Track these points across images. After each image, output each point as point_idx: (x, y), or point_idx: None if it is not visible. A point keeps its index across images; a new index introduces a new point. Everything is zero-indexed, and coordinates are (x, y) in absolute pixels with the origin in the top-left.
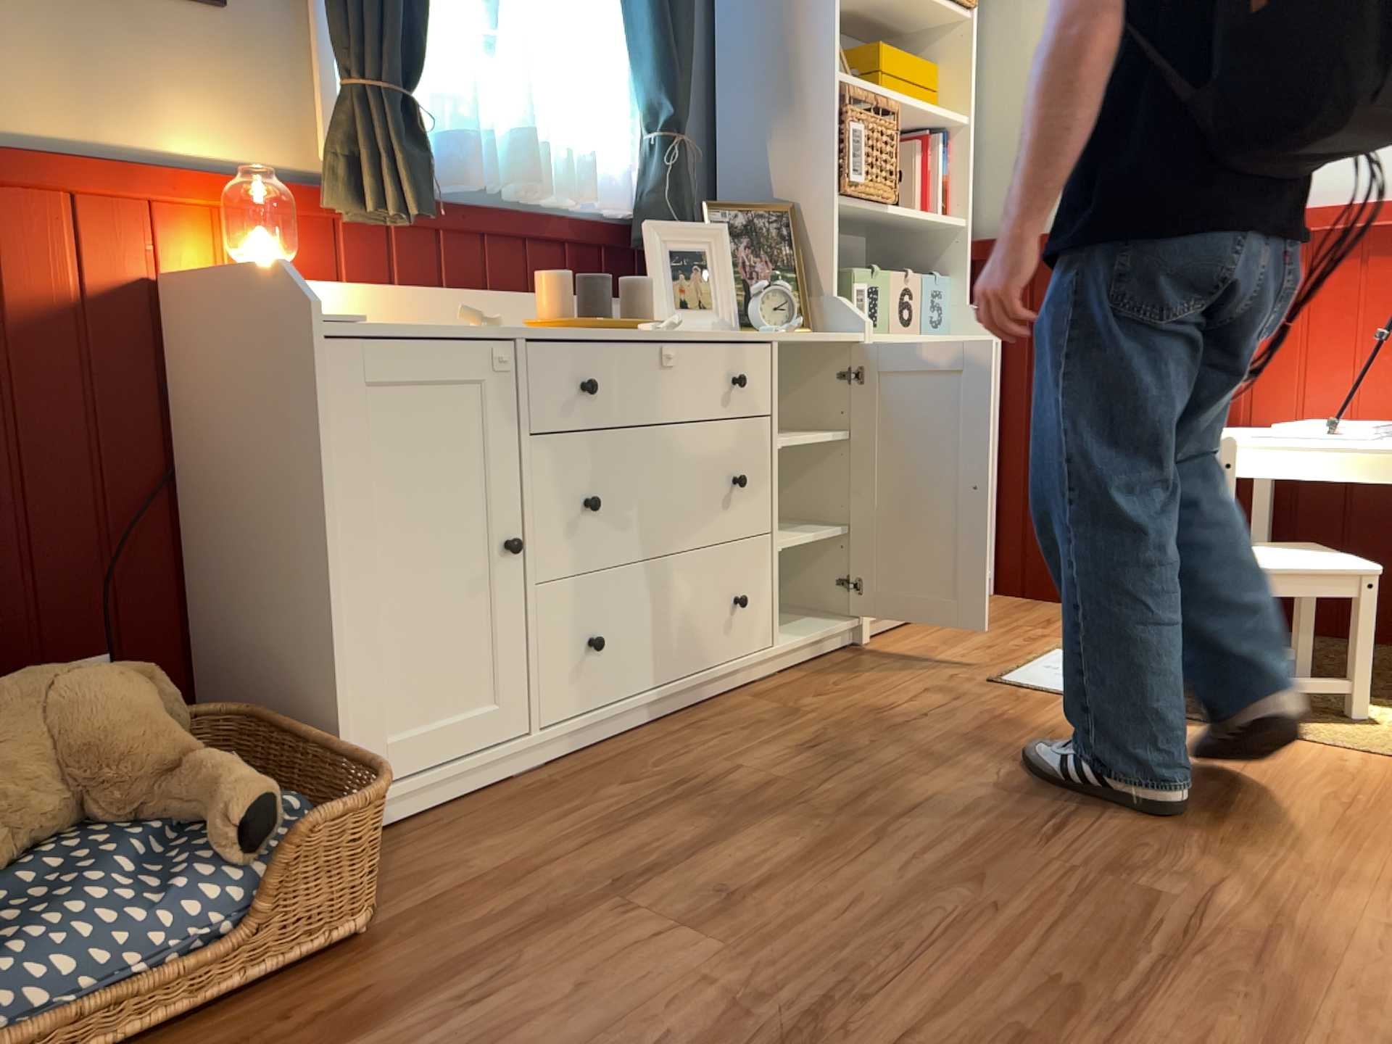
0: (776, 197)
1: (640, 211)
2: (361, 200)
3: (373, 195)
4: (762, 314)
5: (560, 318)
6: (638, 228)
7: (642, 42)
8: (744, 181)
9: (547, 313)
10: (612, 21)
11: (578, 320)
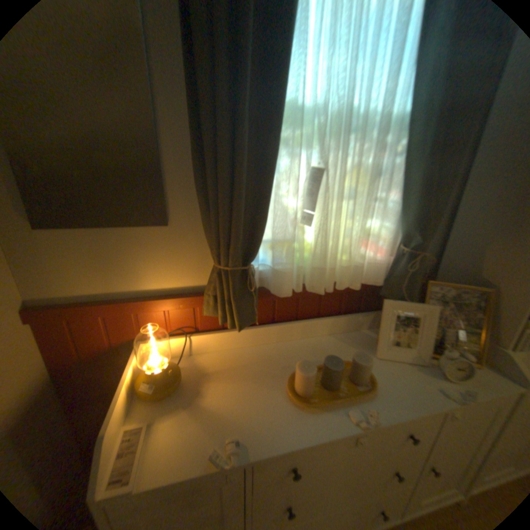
0: (485, 276)
1: (389, 281)
2: (222, 311)
3: (222, 318)
4: (449, 371)
5: (304, 398)
6: (386, 289)
7: (413, 199)
8: (464, 257)
9: (301, 386)
10: (396, 184)
11: (312, 407)
